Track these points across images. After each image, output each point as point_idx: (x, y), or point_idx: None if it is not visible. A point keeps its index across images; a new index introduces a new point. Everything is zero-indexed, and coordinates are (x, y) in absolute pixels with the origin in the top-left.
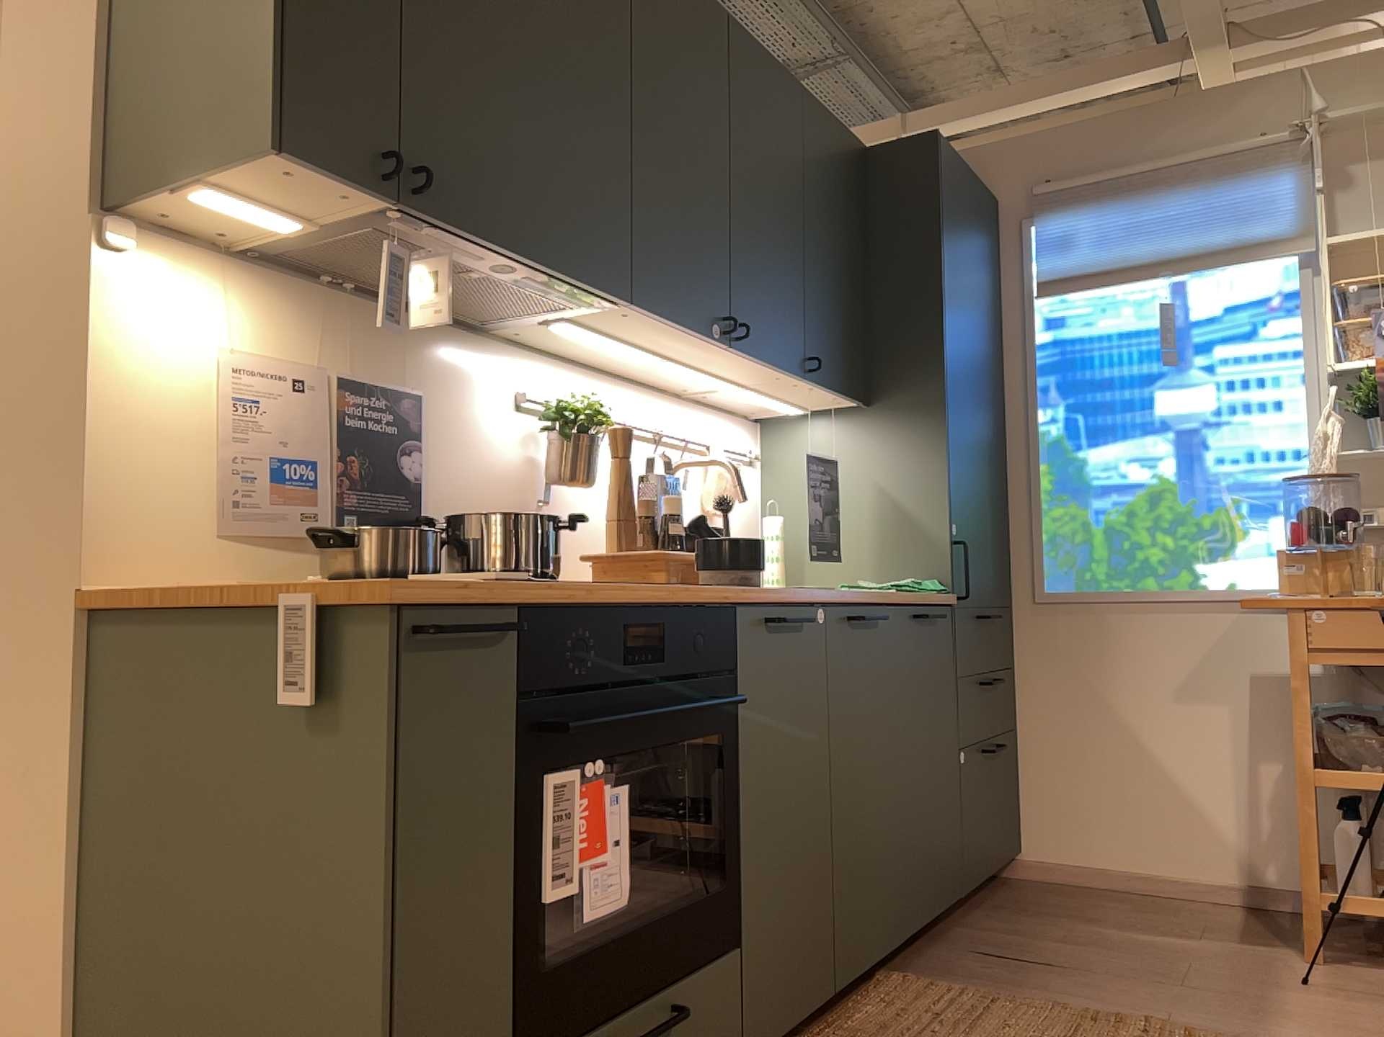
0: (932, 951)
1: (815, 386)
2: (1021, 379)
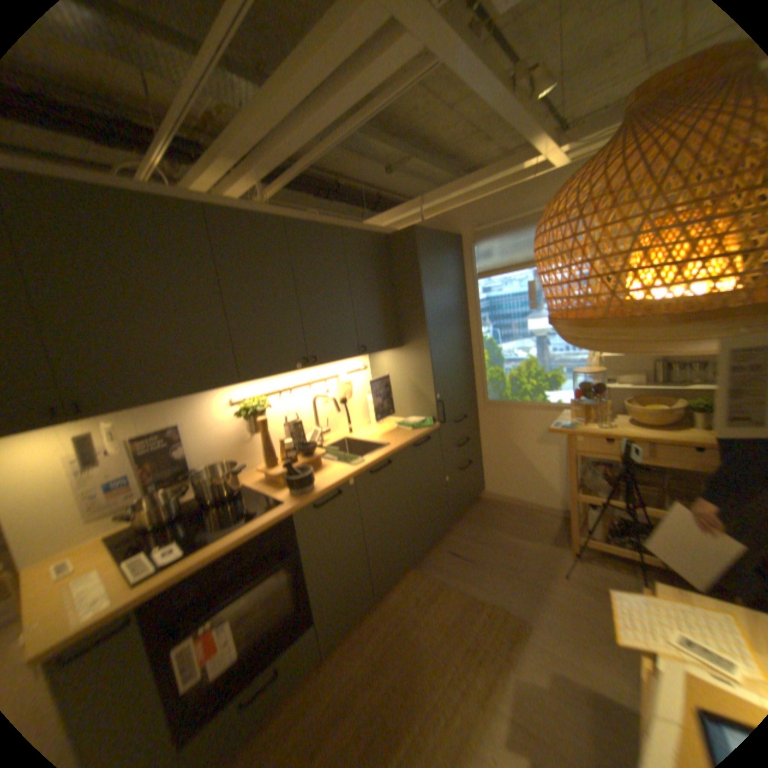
0: (432, 551)
1: (368, 354)
2: (474, 314)
